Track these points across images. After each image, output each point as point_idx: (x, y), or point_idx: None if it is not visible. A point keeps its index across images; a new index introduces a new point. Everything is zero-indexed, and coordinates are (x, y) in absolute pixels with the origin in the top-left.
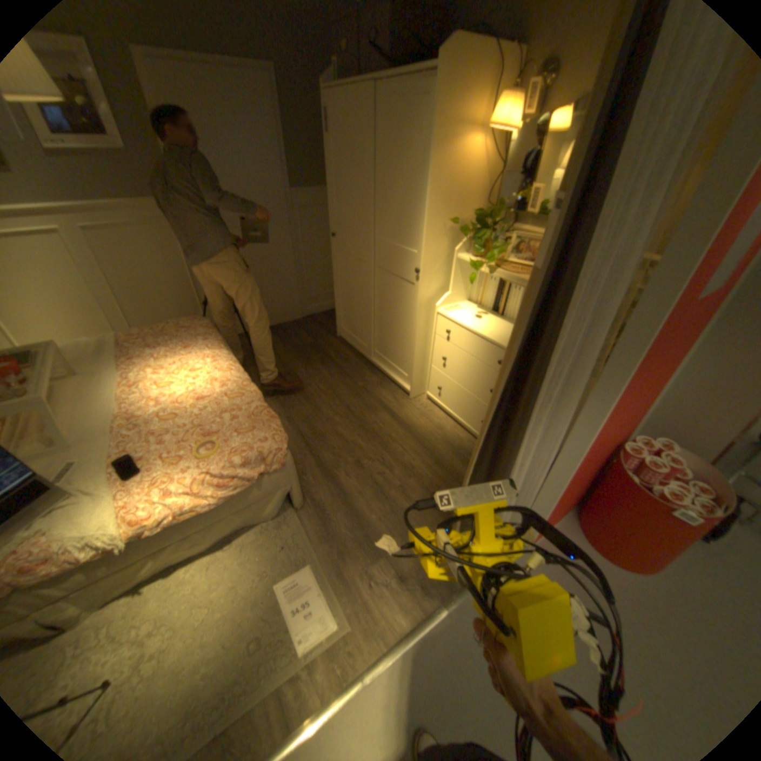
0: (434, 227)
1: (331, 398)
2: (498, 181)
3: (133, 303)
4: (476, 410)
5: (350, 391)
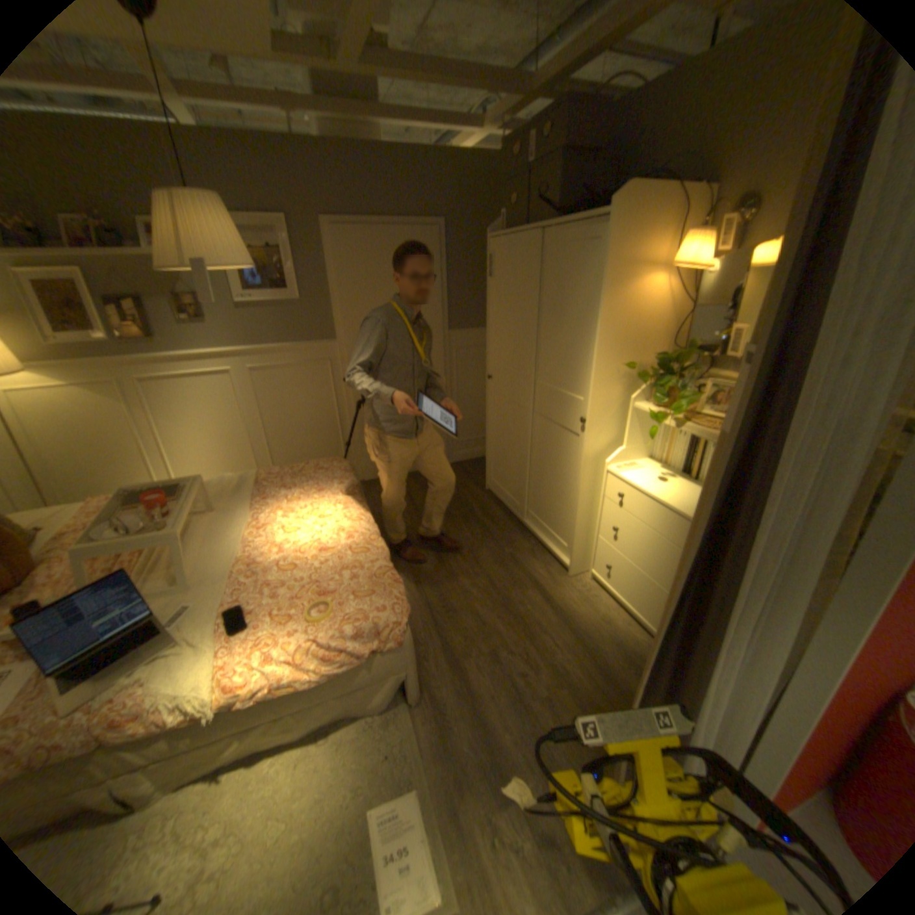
0: (604, 372)
1: (470, 563)
2: (687, 321)
3: (279, 440)
4: (659, 604)
5: (493, 558)
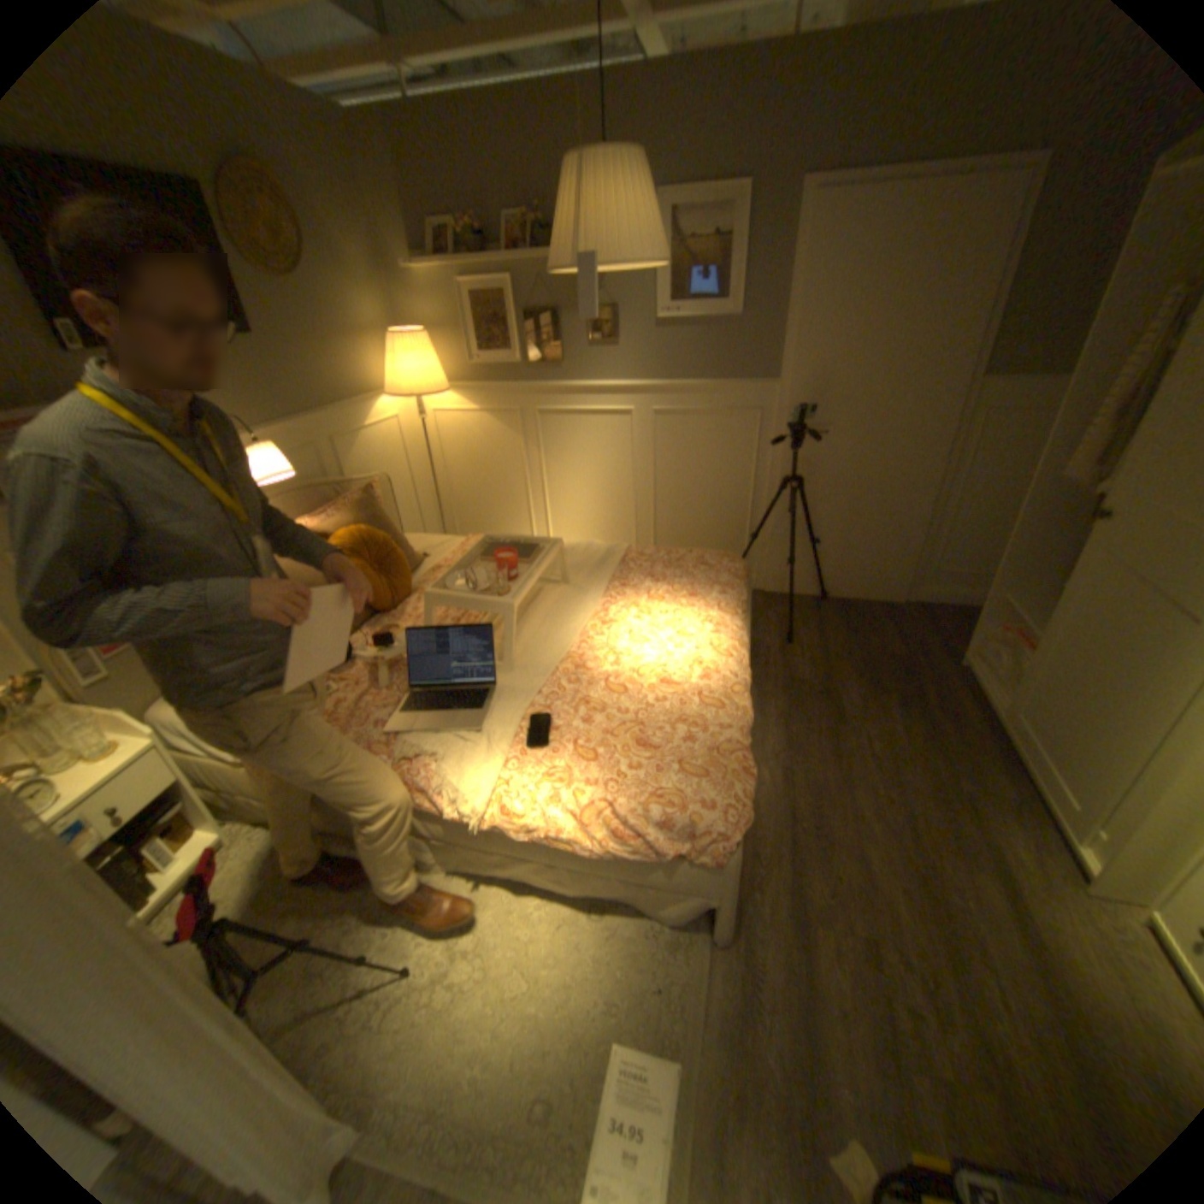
0: None
1: (886, 780)
2: None
3: (668, 511)
4: None
5: (933, 789)
